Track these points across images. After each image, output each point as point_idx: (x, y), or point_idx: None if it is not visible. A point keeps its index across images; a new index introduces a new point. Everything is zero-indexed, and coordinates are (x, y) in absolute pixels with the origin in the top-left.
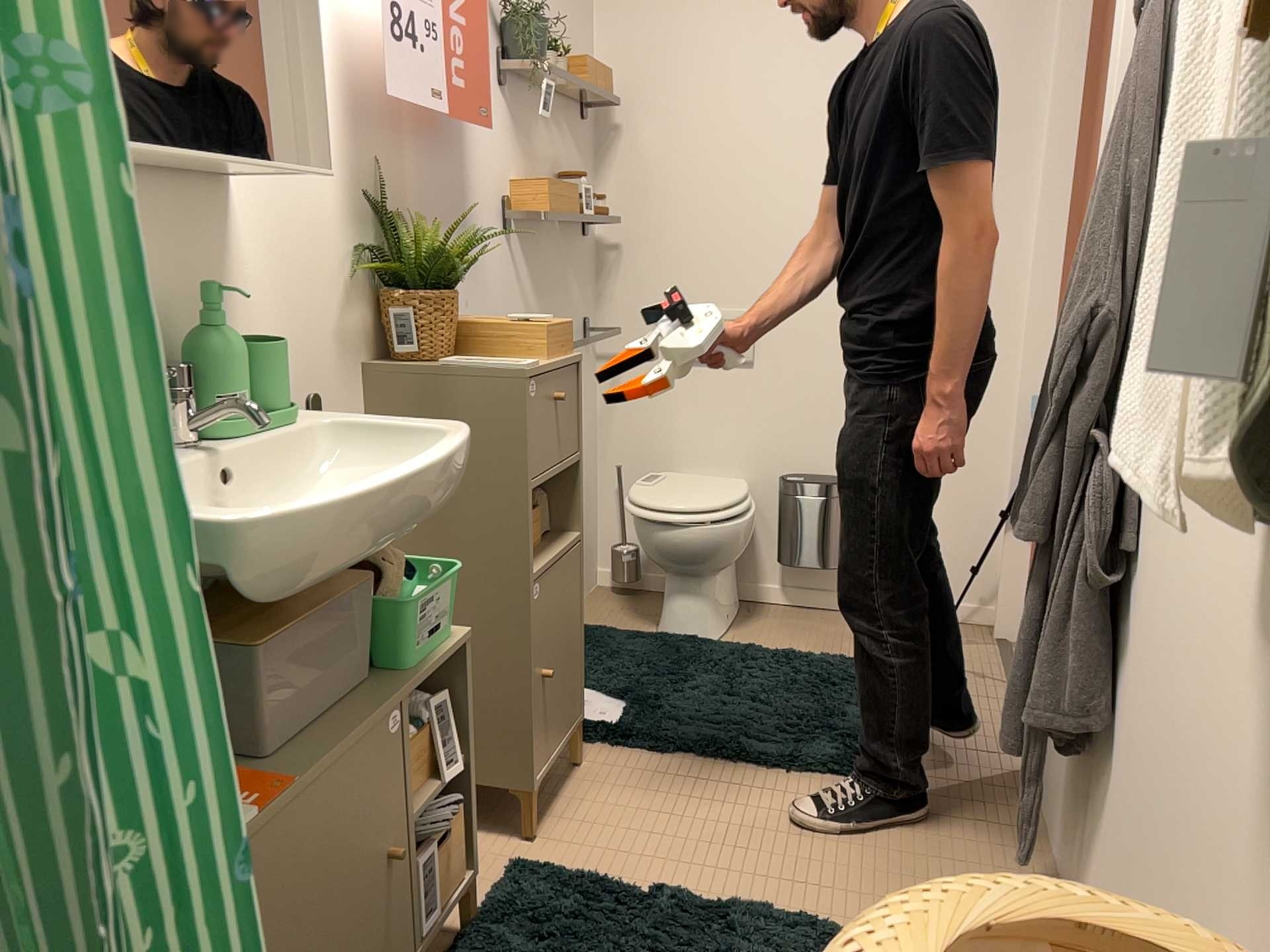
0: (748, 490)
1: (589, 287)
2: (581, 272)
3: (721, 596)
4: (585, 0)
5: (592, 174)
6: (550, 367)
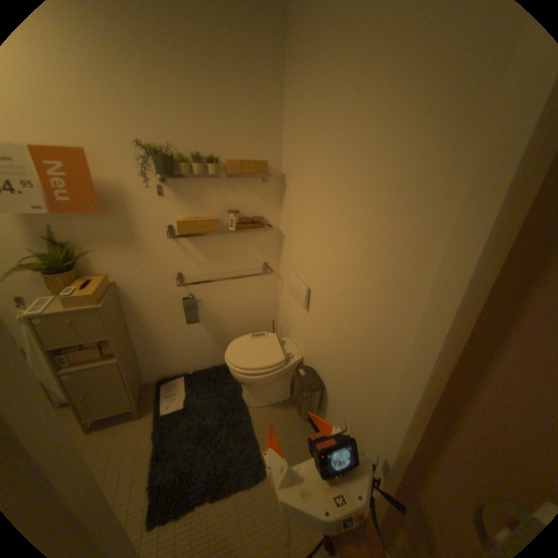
0: (273, 364)
1: (269, 249)
2: (258, 244)
3: (263, 392)
4: (270, 116)
5: (274, 201)
6: (52, 314)
